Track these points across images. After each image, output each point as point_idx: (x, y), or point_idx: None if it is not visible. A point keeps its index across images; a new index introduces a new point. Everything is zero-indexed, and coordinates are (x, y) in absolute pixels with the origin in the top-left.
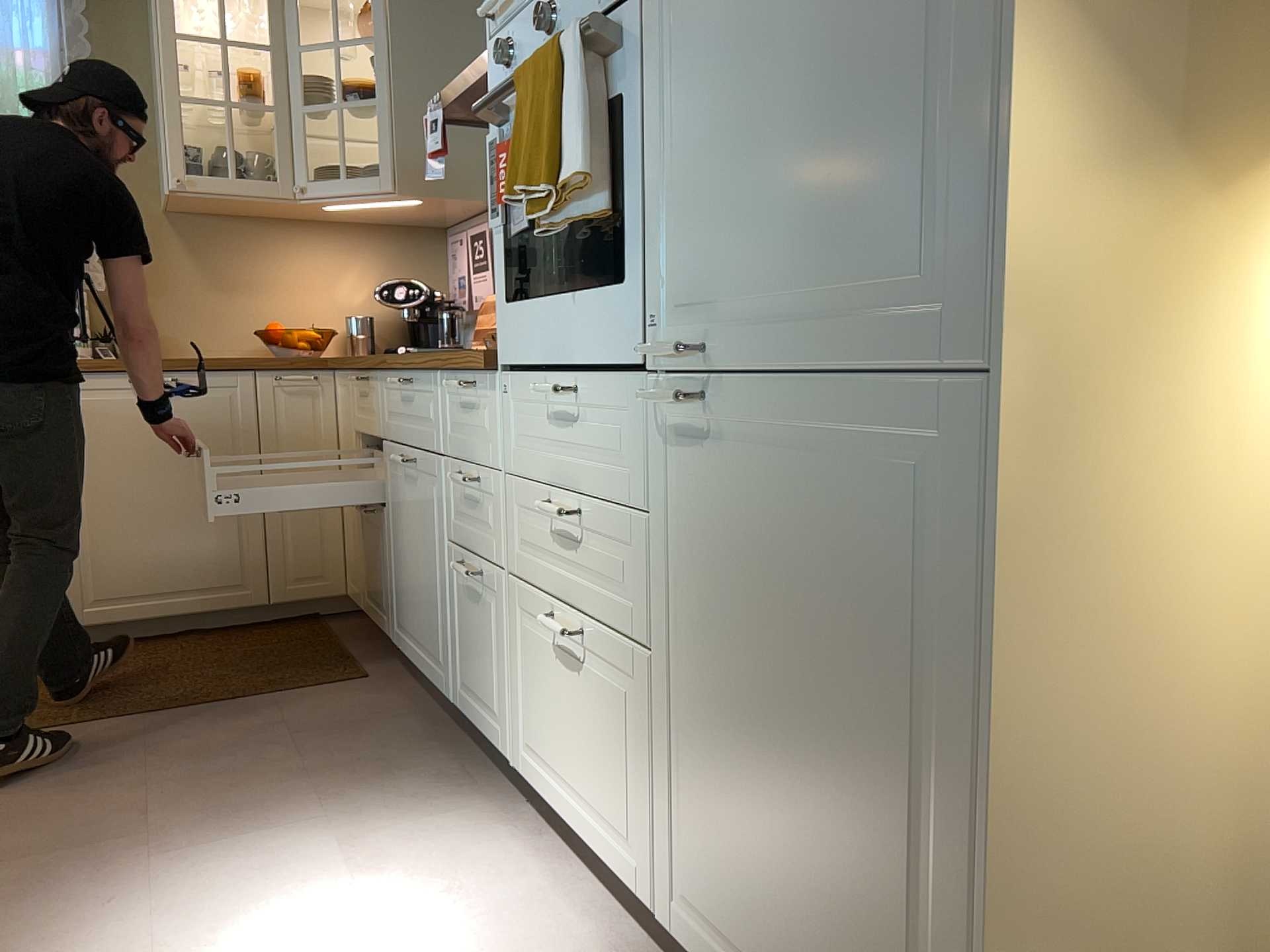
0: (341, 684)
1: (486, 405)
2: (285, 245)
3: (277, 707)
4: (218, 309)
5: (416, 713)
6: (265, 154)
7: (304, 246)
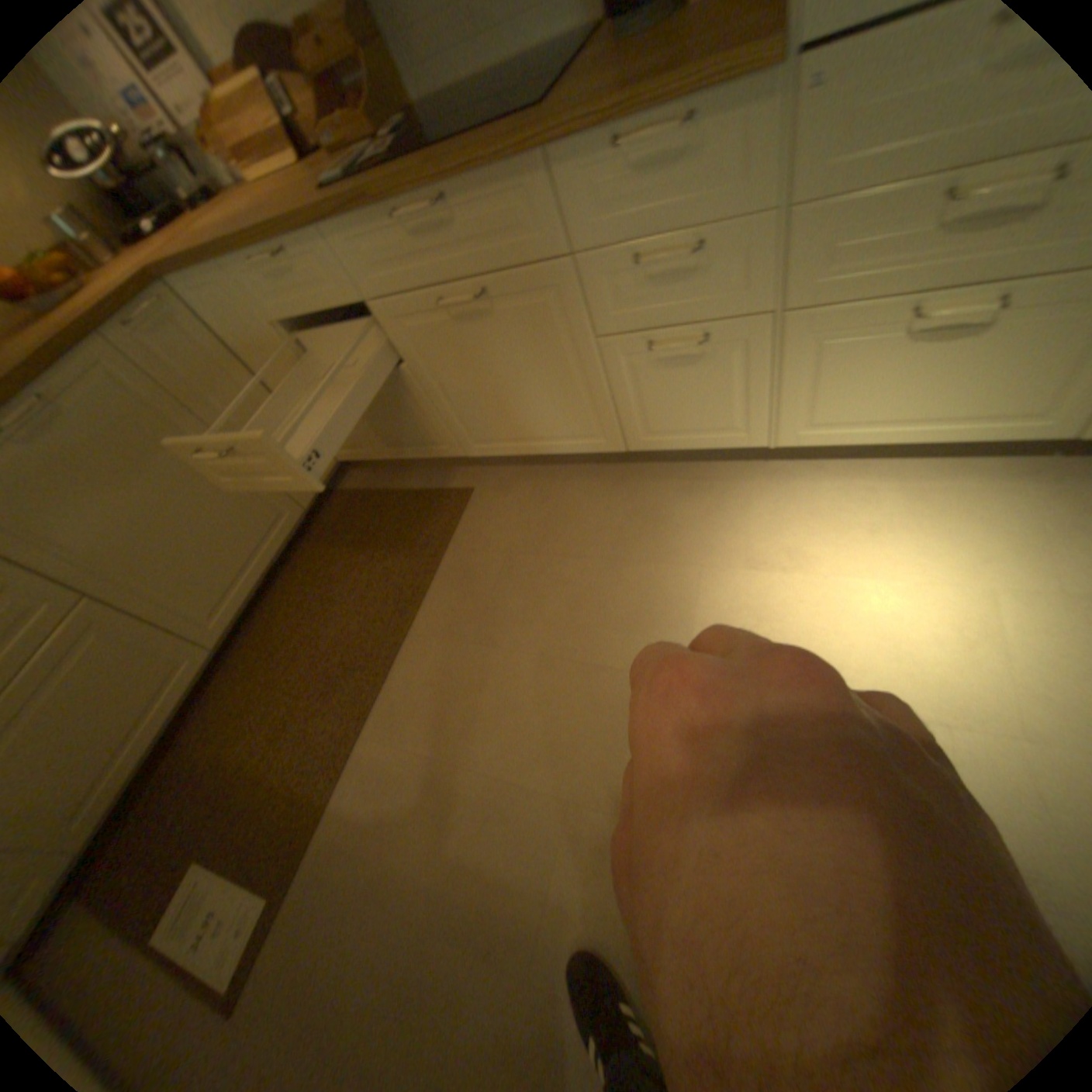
0: (468, 506)
1: (724, 136)
2: None
3: (473, 550)
4: None
5: (561, 479)
6: None
7: None
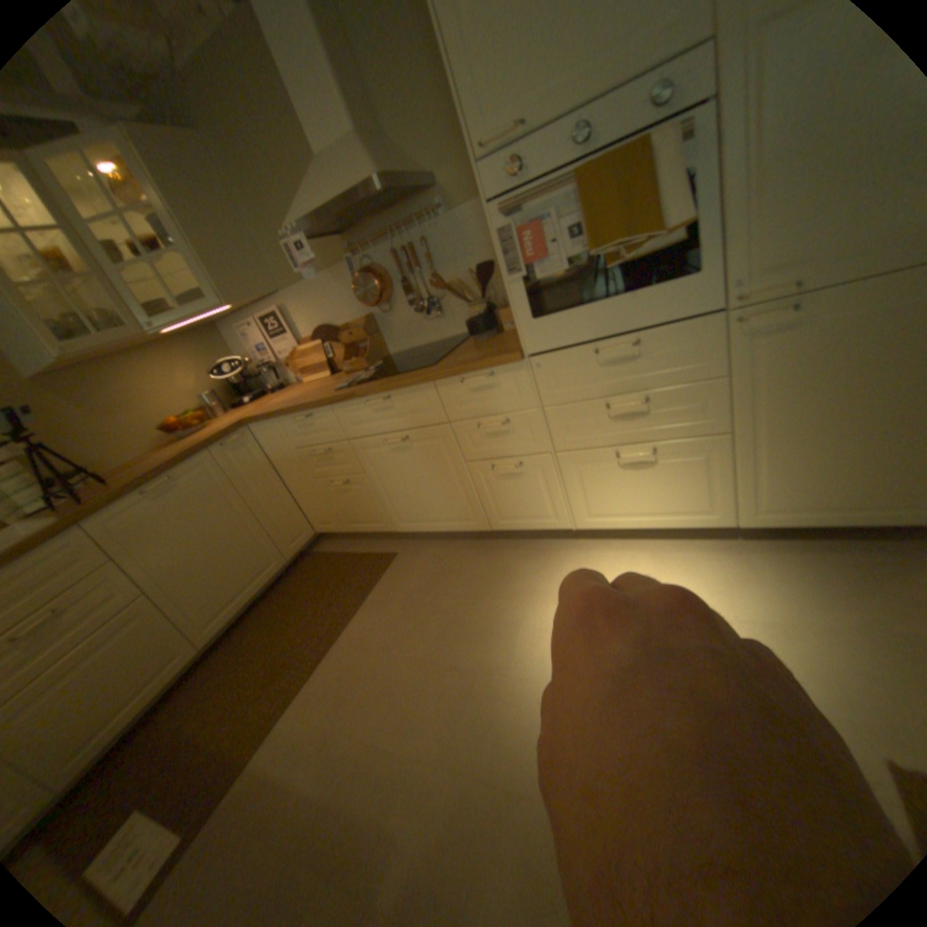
0: (391, 563)
1: (506, 380)
2: (128, 368)
3: (387, 591)
4: (112, 427)
5: (452, 548)
6: (100, 308)
7: (140, 364)
